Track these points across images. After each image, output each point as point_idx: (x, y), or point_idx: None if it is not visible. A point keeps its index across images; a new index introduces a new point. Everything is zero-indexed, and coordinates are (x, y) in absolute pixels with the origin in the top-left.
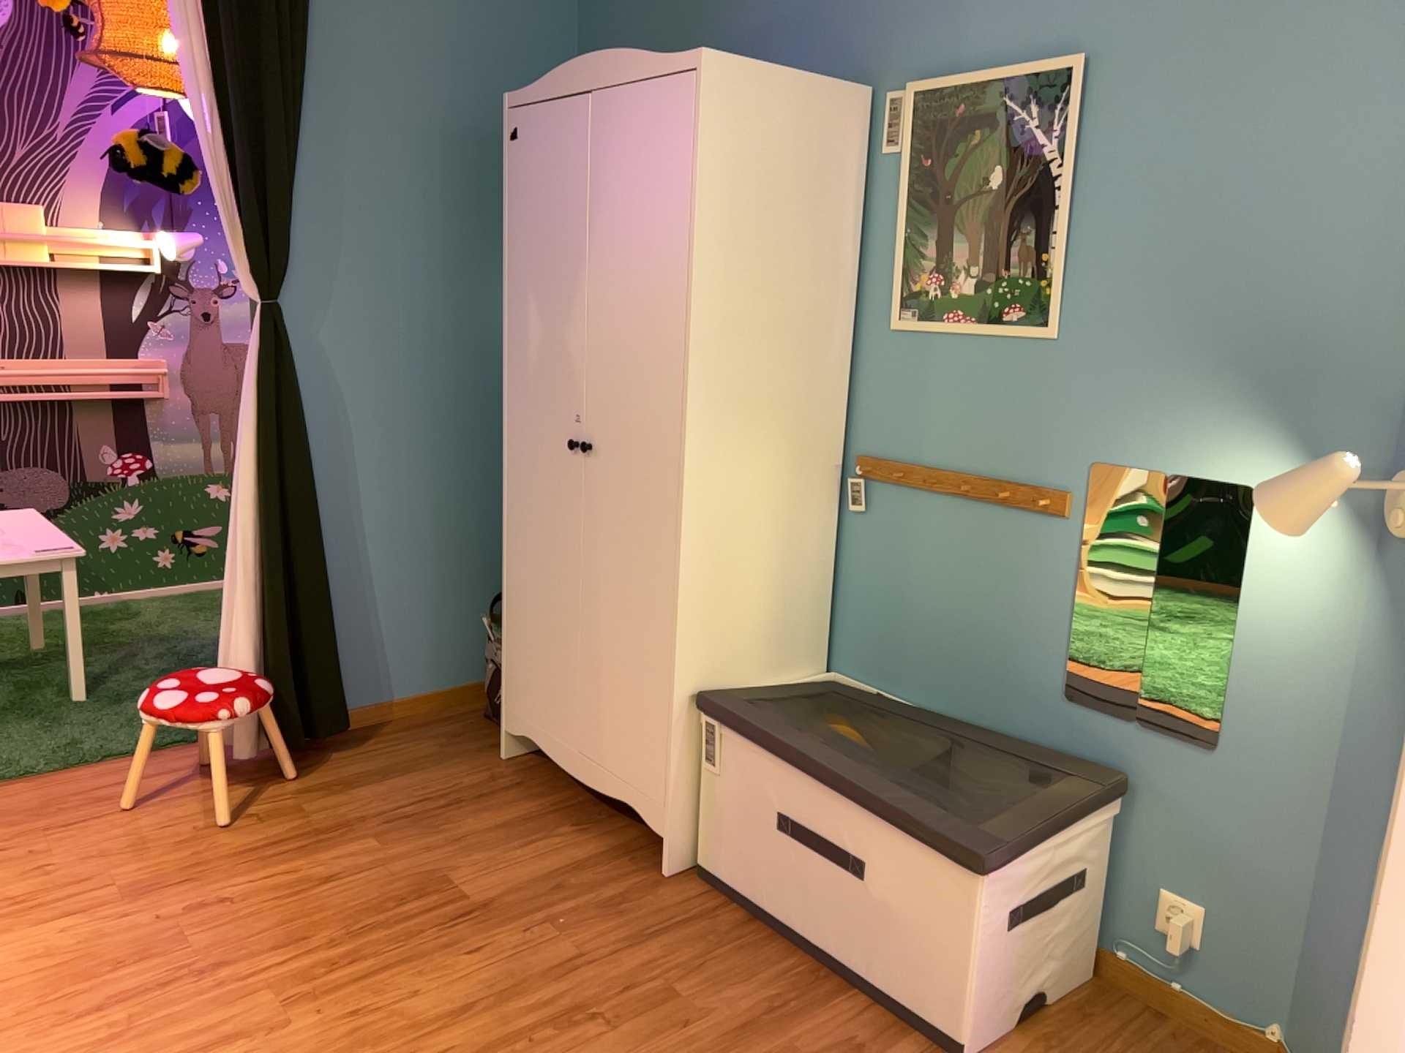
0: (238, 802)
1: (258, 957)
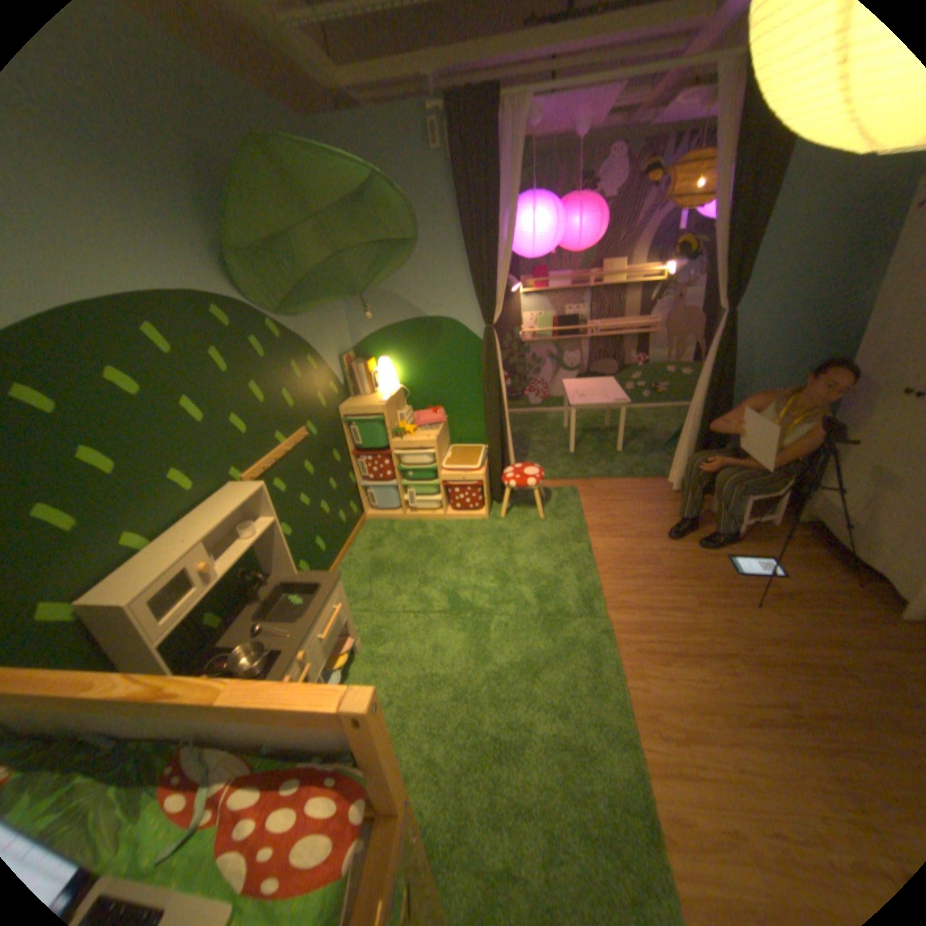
0: (676, 509)
1: (687, 580)
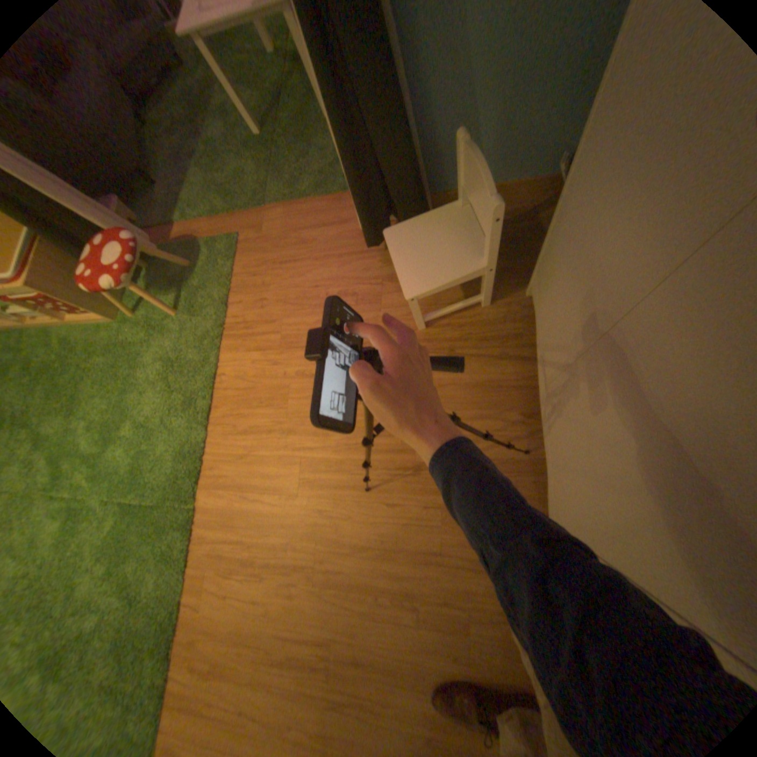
0: (355, 277)
1: (305, 437)
